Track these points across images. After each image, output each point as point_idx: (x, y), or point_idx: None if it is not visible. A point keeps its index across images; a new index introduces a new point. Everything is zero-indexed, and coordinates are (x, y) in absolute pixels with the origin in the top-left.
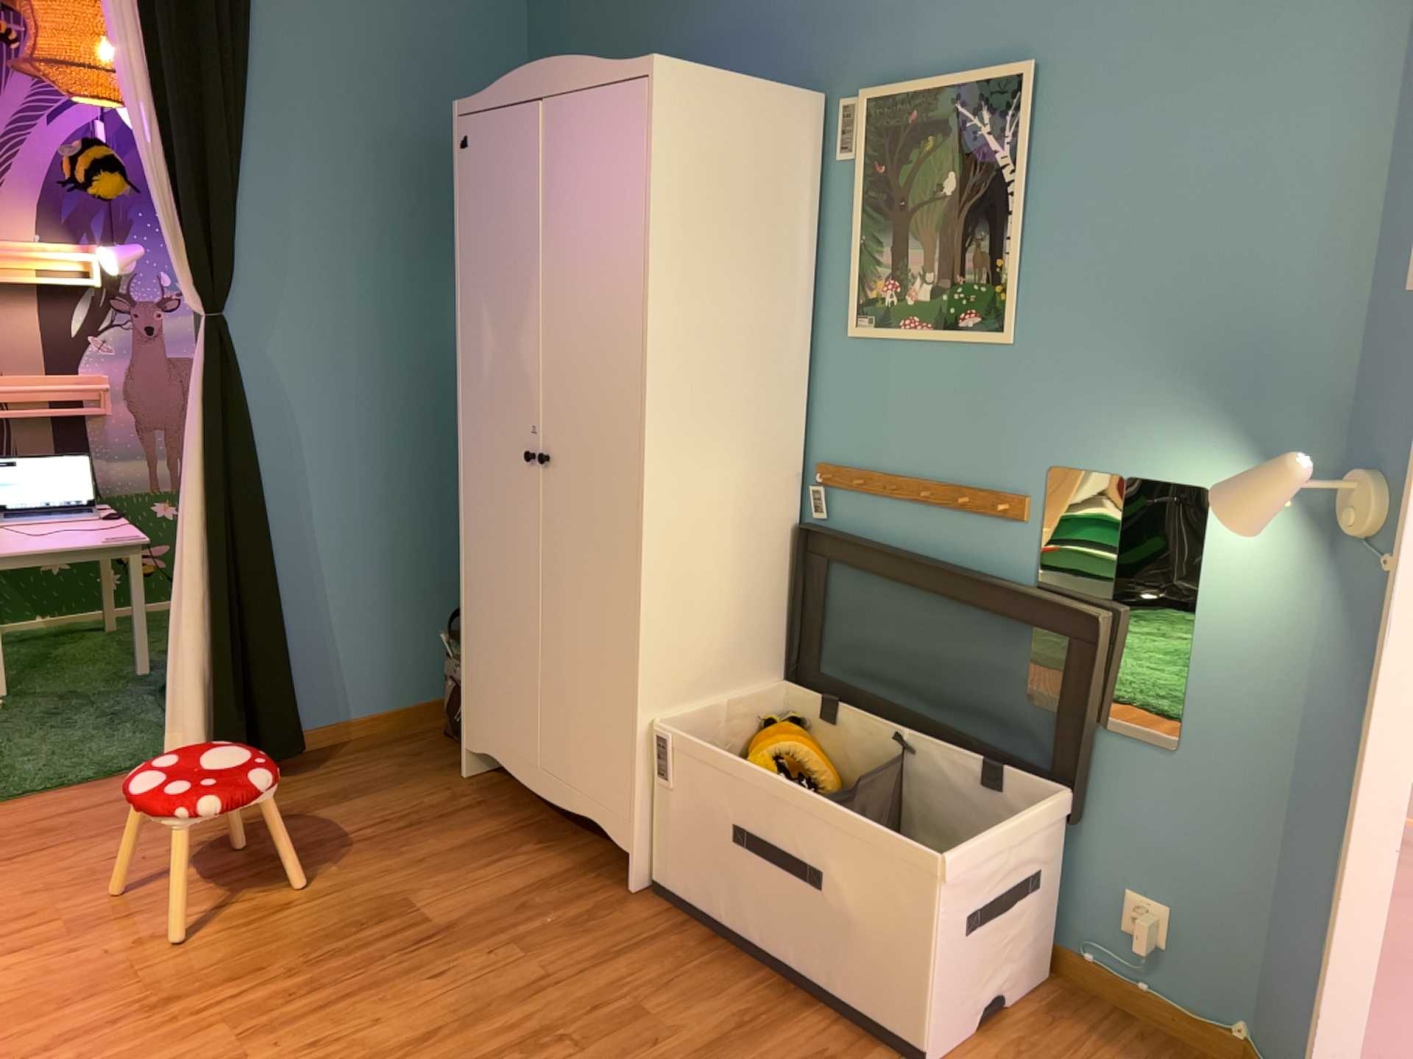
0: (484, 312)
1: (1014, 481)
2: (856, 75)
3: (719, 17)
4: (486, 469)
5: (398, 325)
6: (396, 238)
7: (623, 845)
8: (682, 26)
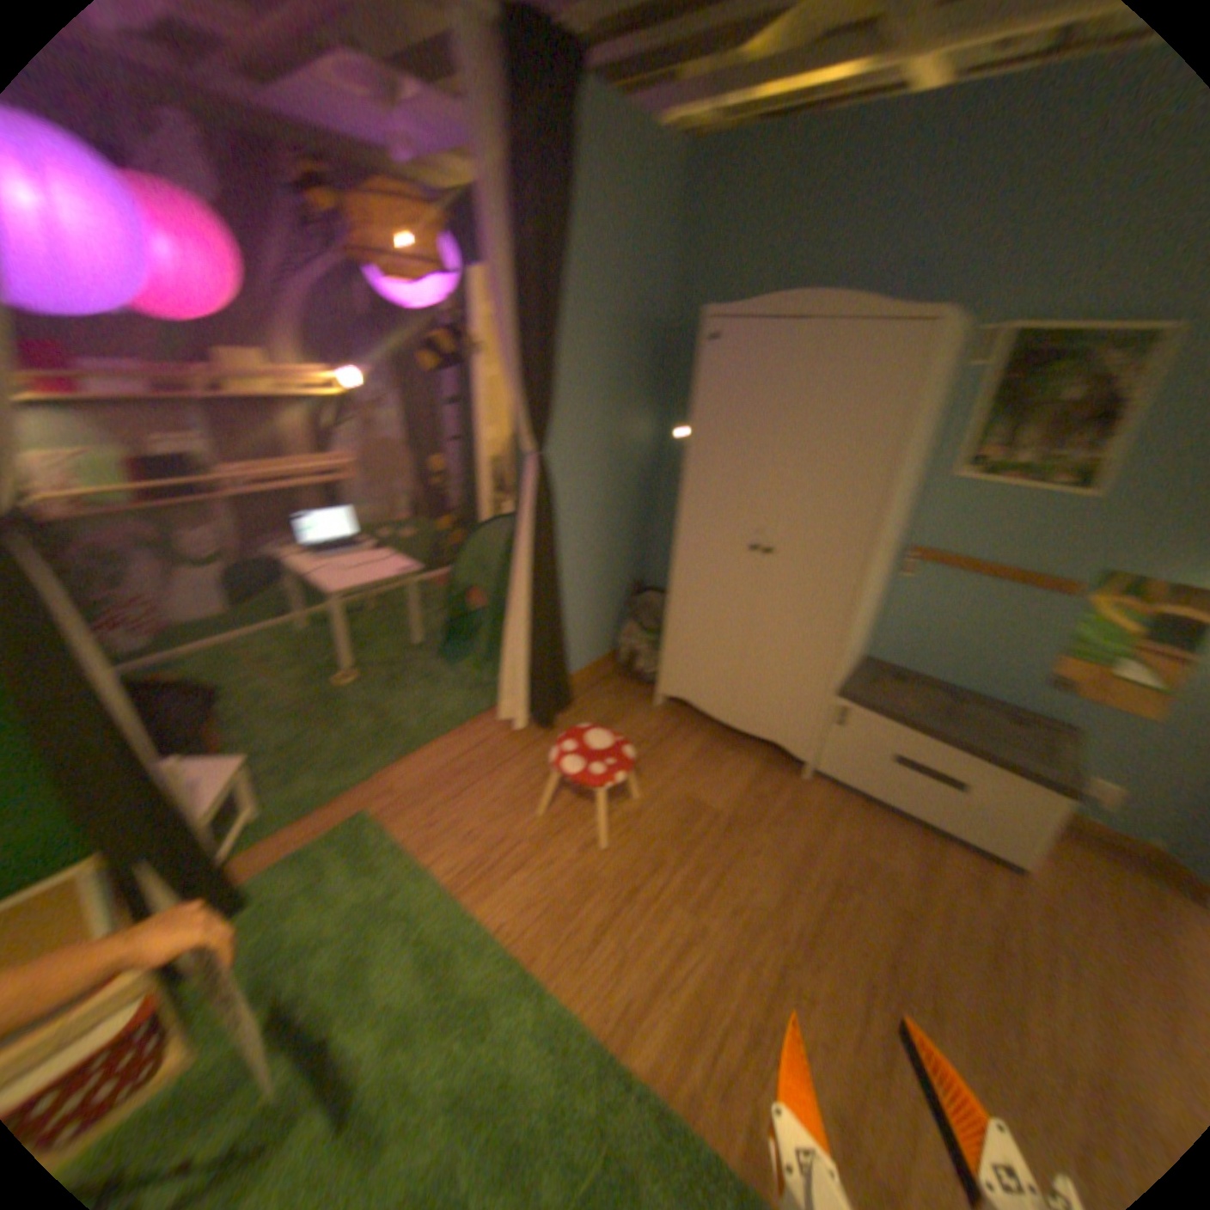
0: (721, 453)
1: (1076, 573)
2: (1002, 307)
3: (878, 247)
4: (707, 548)
5: (611, 443)
6: (614, 386)
7: (805, 758)
8: (840, 249)
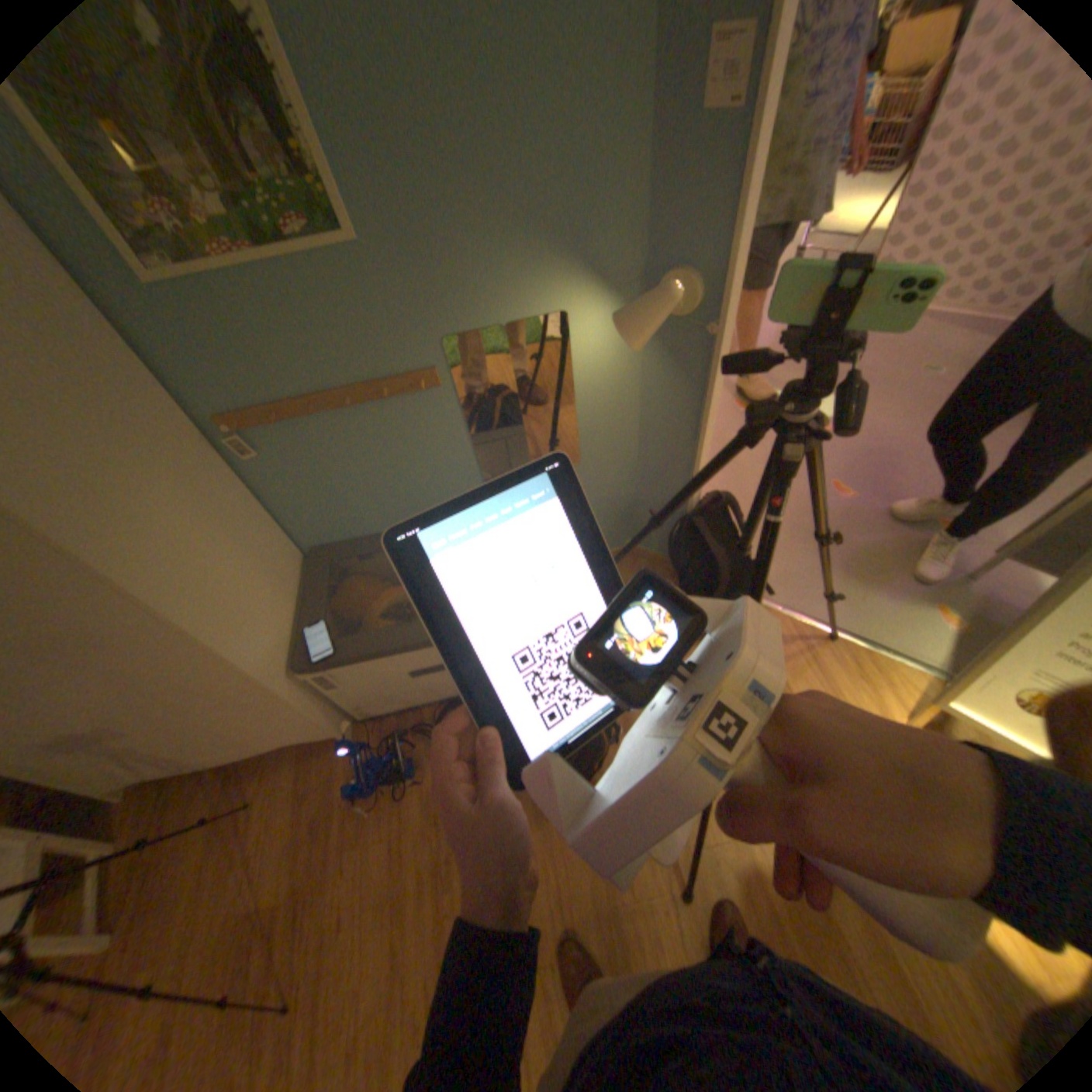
0: None
1: (417, 360)
2: None
3: None
4: None
5: None
6: None
7: (326, 737)
8: None
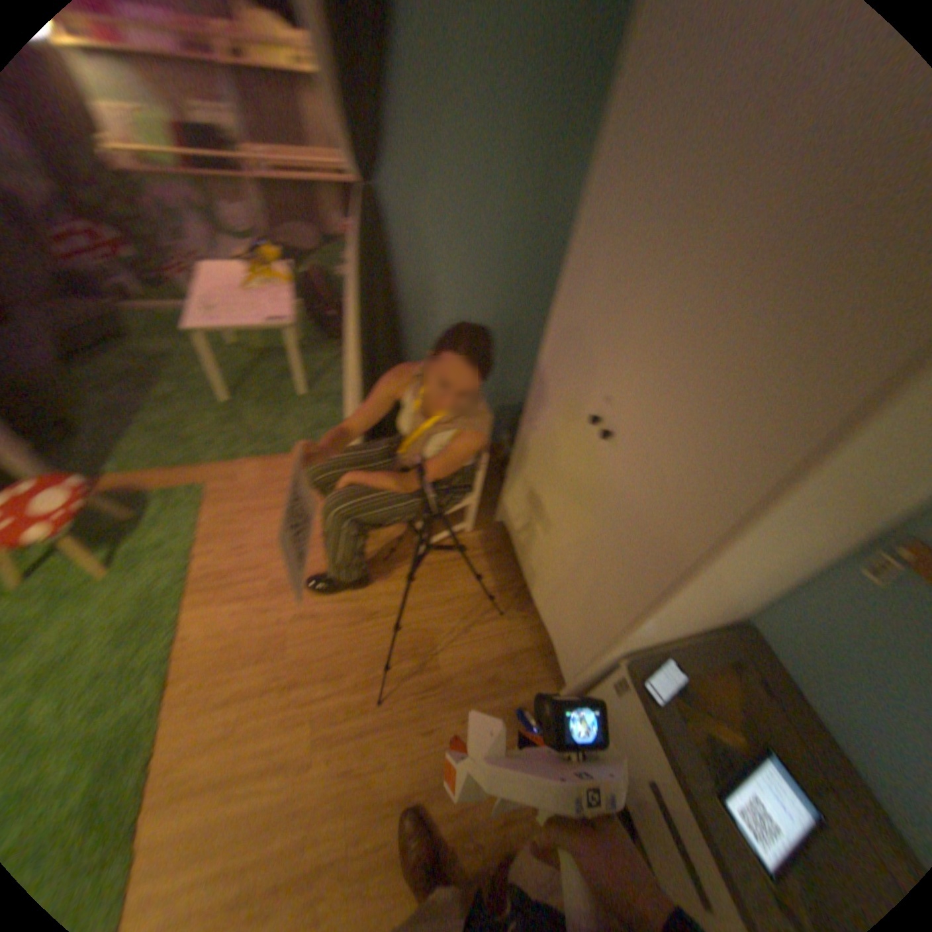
0: (605, 247)
1: None
2: None
3: None
4: (558, 389)
5: (531, 193)
6: (550, 94)
7: (565, 680)
8: None
